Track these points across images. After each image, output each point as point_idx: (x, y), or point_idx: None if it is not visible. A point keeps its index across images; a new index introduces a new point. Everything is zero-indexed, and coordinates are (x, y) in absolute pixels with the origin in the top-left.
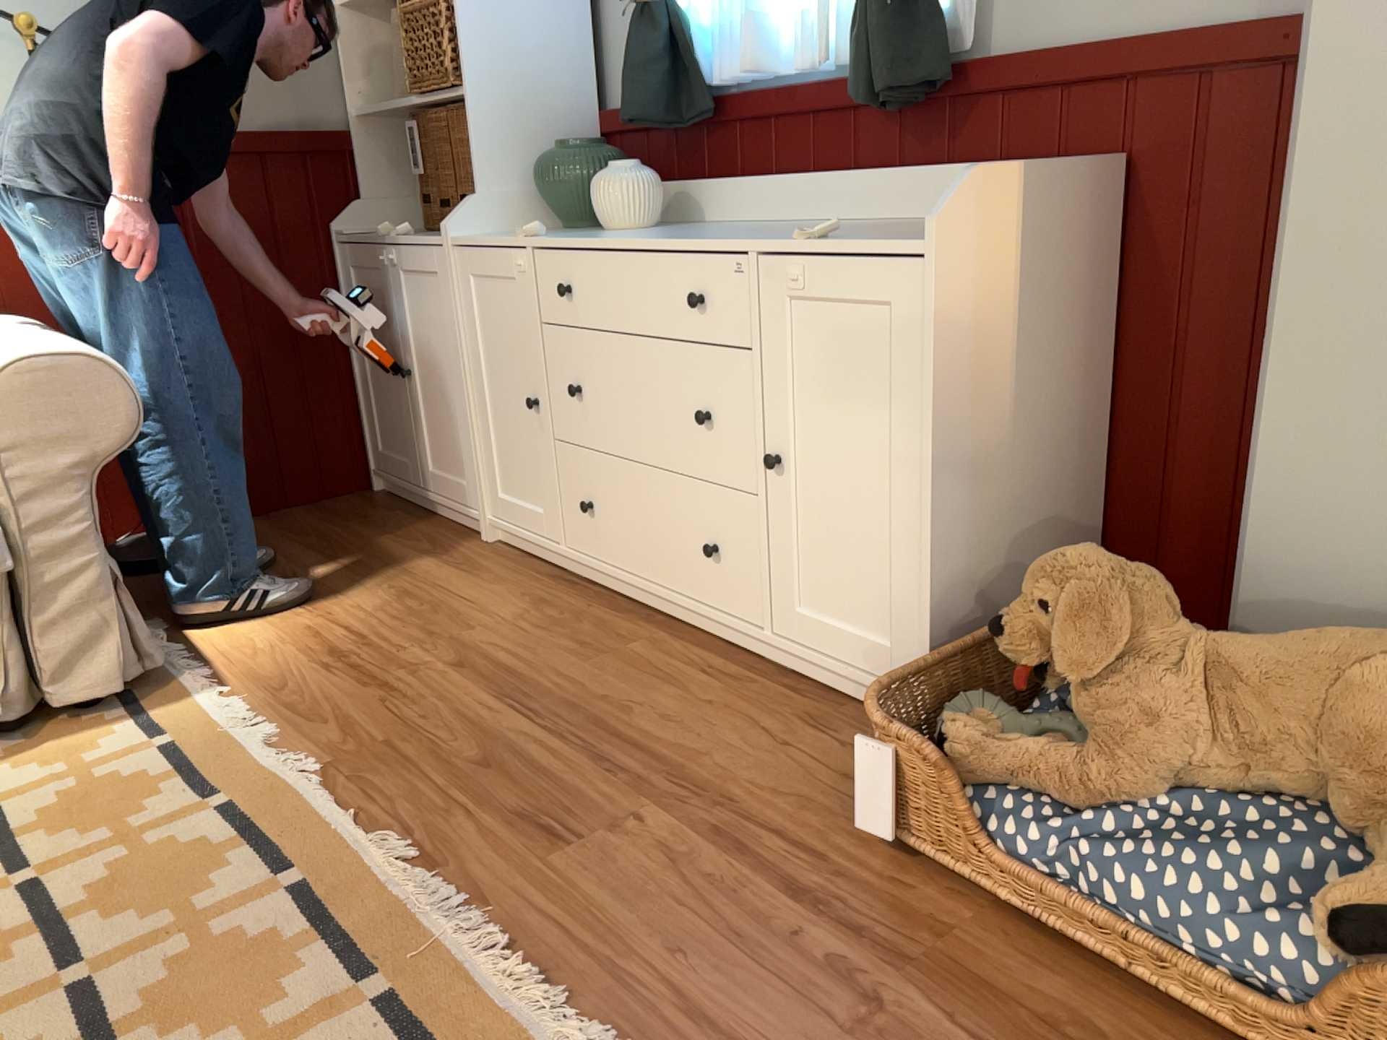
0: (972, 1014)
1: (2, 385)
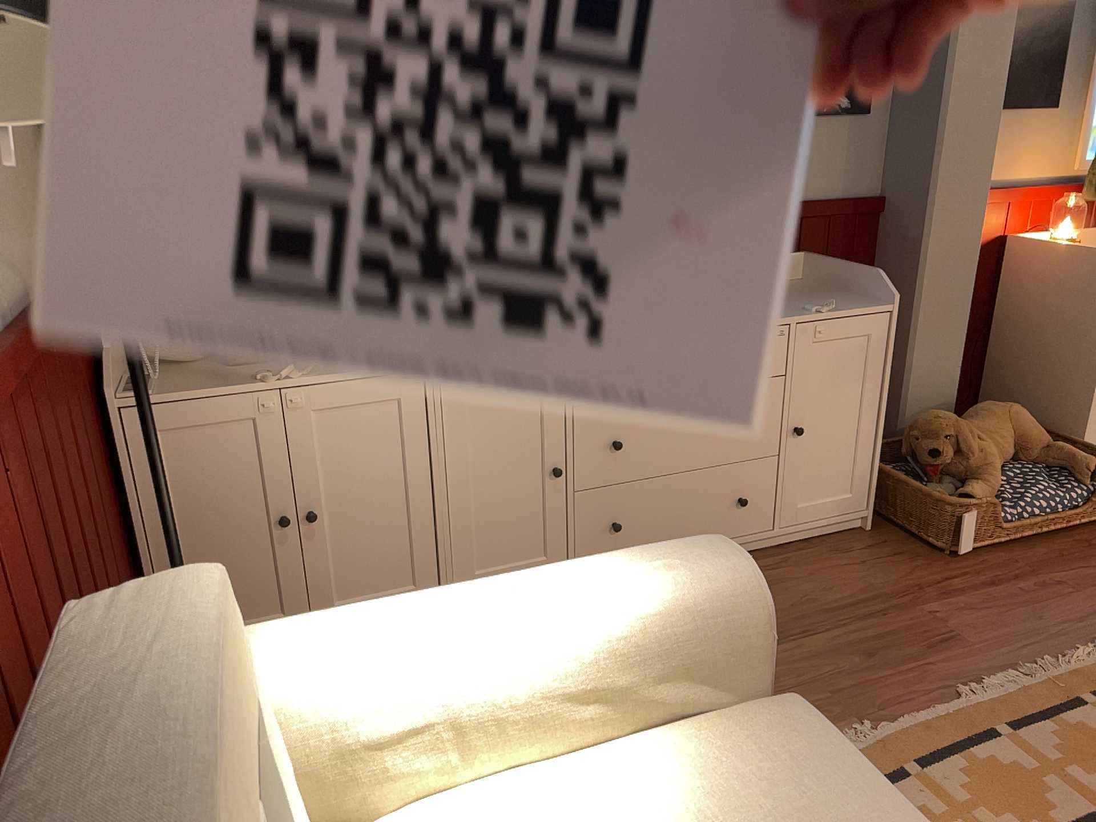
0: (1060, 569)
1: (757, 594)
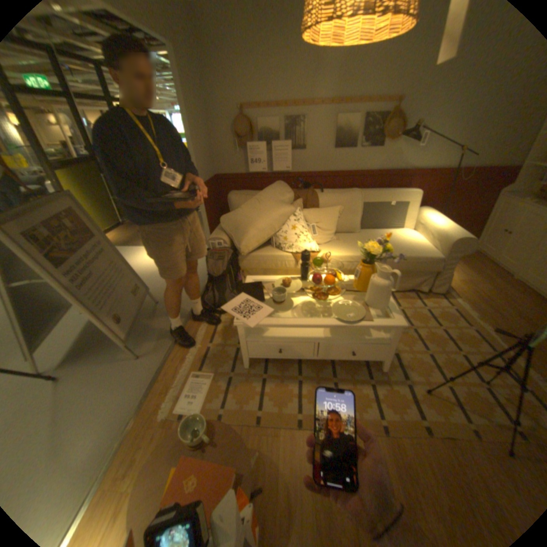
0: None
1: (456, 241)
